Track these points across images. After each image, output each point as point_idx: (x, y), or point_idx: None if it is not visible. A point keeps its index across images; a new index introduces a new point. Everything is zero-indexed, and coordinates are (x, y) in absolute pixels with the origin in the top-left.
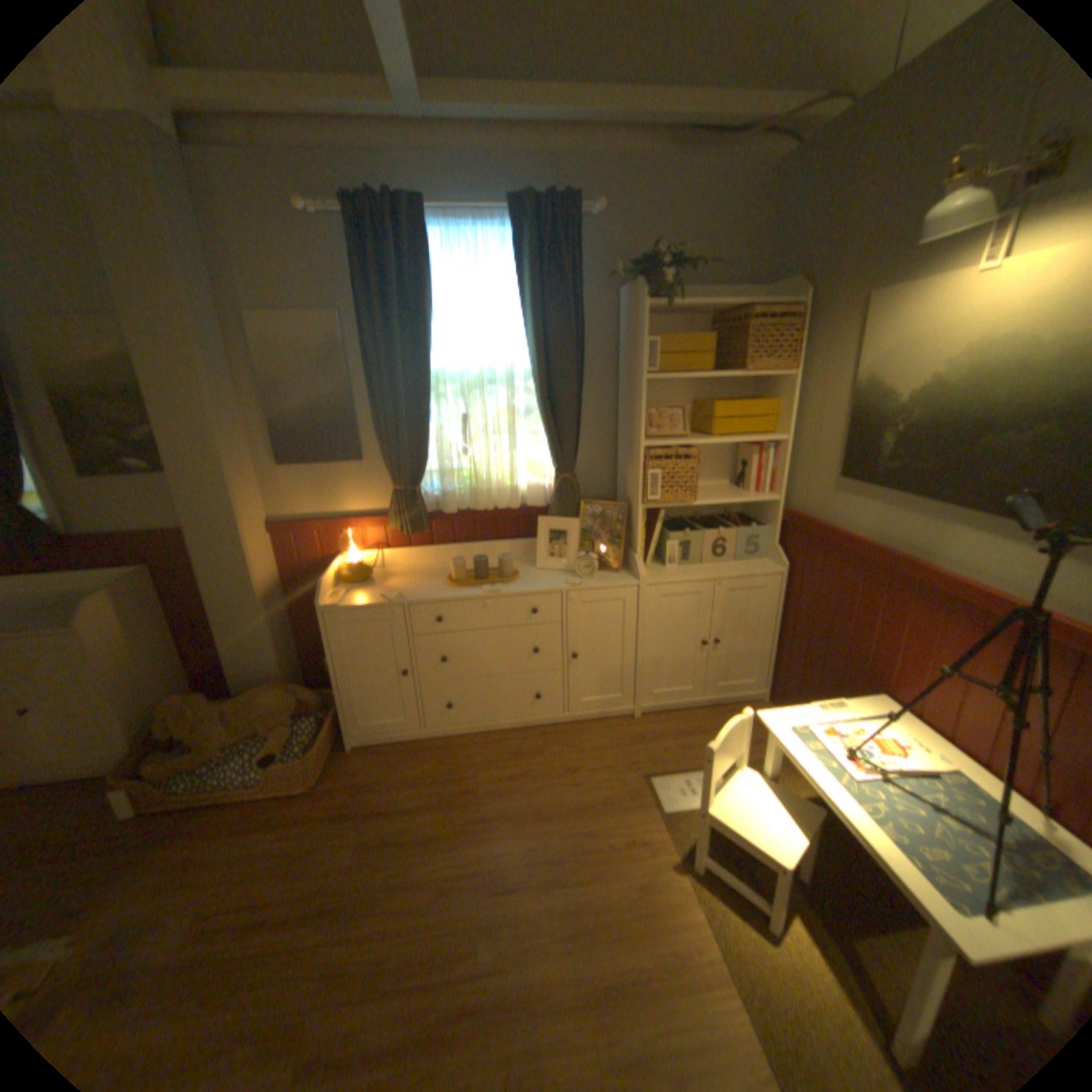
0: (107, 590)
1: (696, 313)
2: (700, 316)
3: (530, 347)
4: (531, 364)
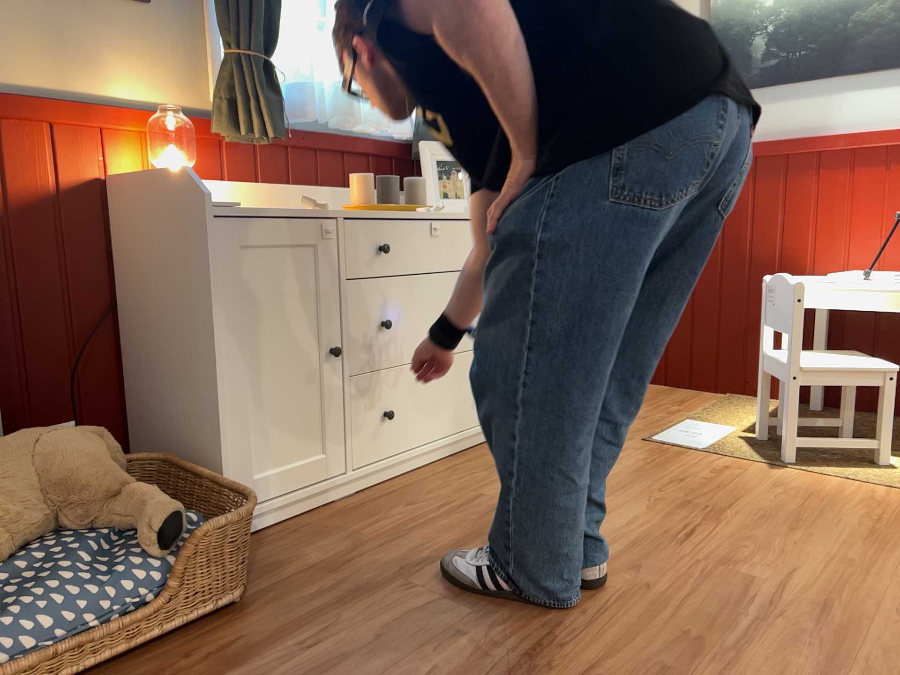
0: None
1: None
2: None
3: None
4: None
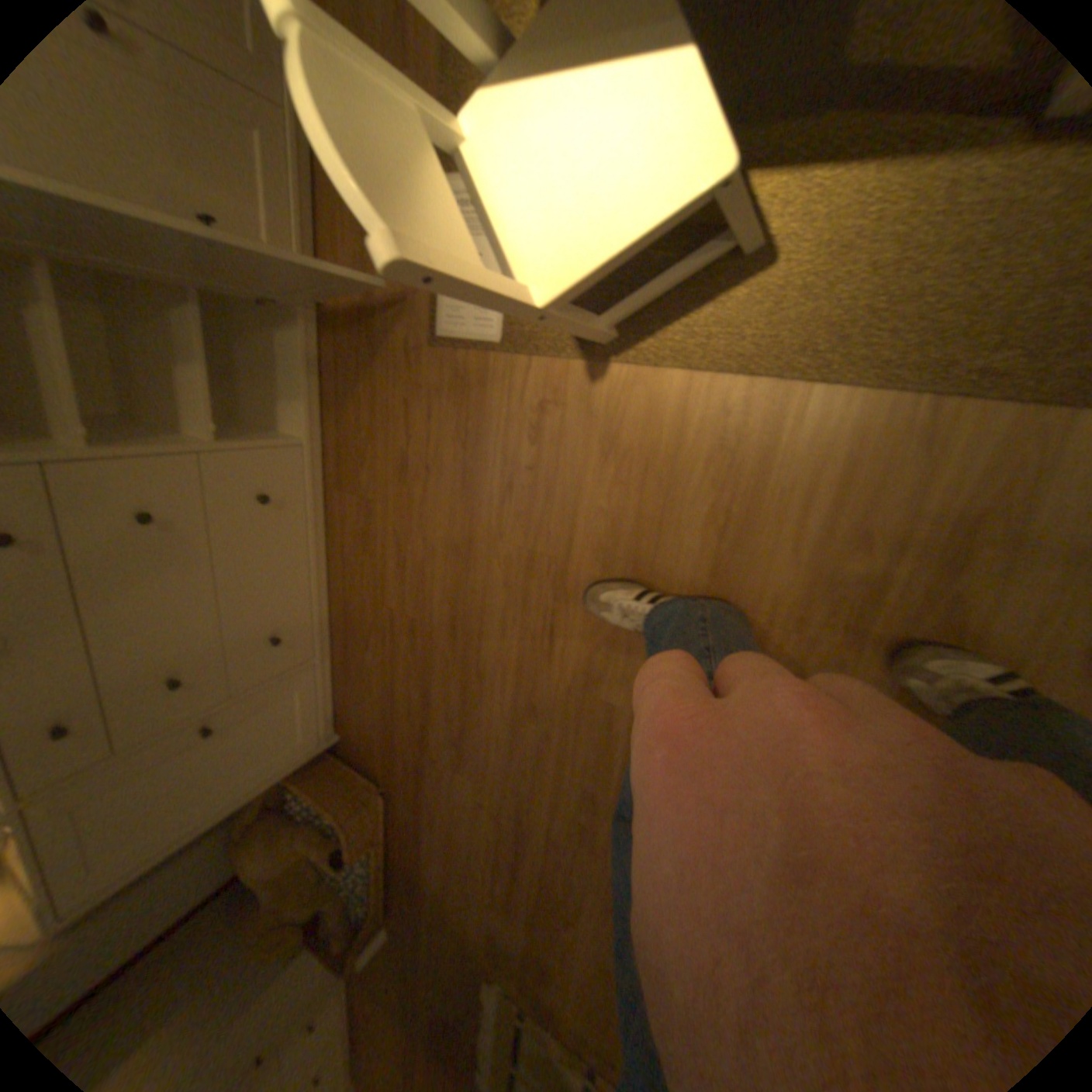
0: None
1: None
2: None
3: None
4: None
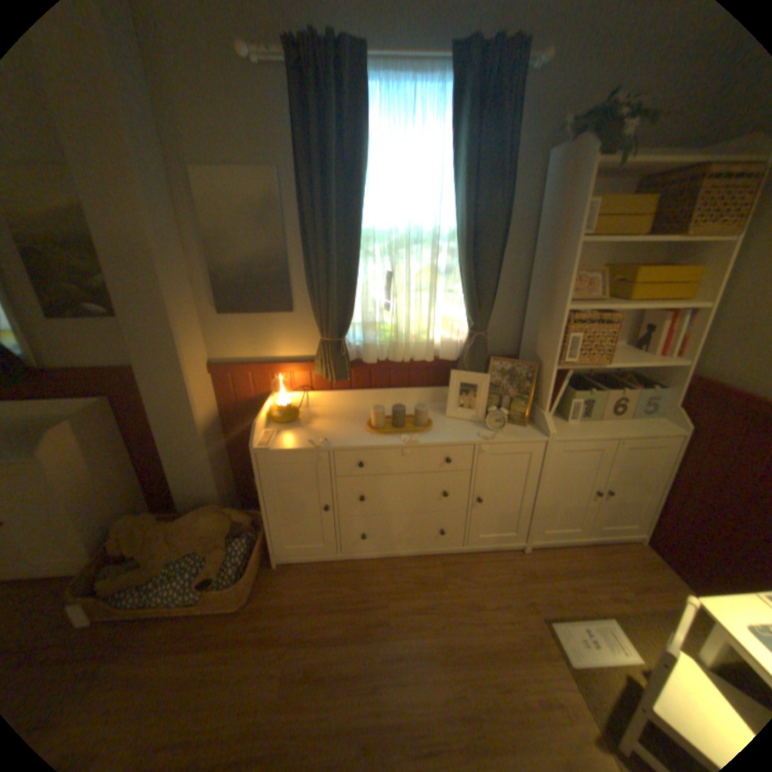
0: (69, 421)
1: (626, 175)
2: (628, 179)
3: (458, 207)
4: (460, 223)
